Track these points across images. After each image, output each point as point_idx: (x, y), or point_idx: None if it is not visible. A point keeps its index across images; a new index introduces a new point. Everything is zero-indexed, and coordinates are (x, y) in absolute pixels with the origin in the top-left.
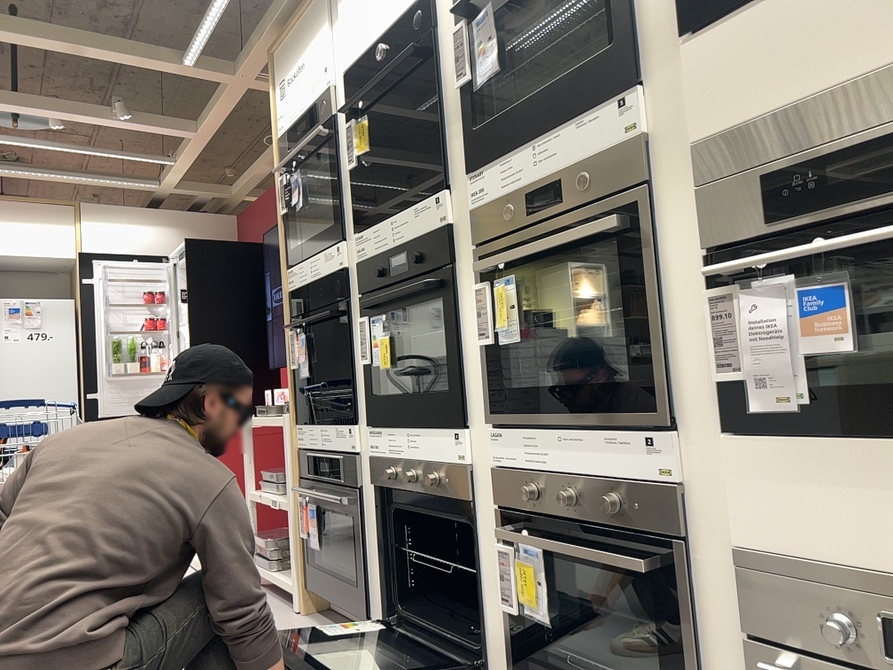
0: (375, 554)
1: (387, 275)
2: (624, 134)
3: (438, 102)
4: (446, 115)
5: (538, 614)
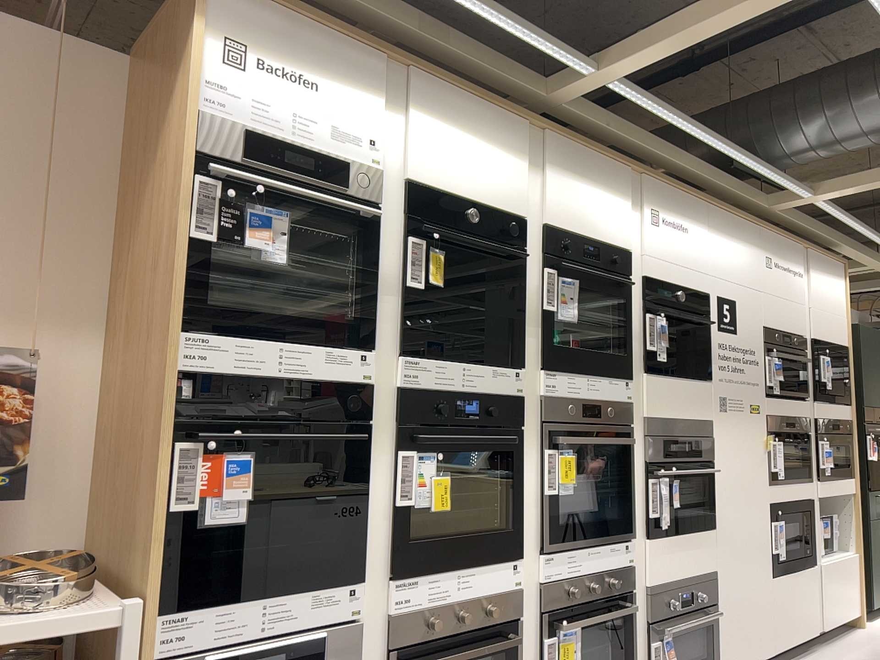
0: None
1: (451, 413)
2: (621, 396)
3: (518, 302)
4: (522, 315)
5: None
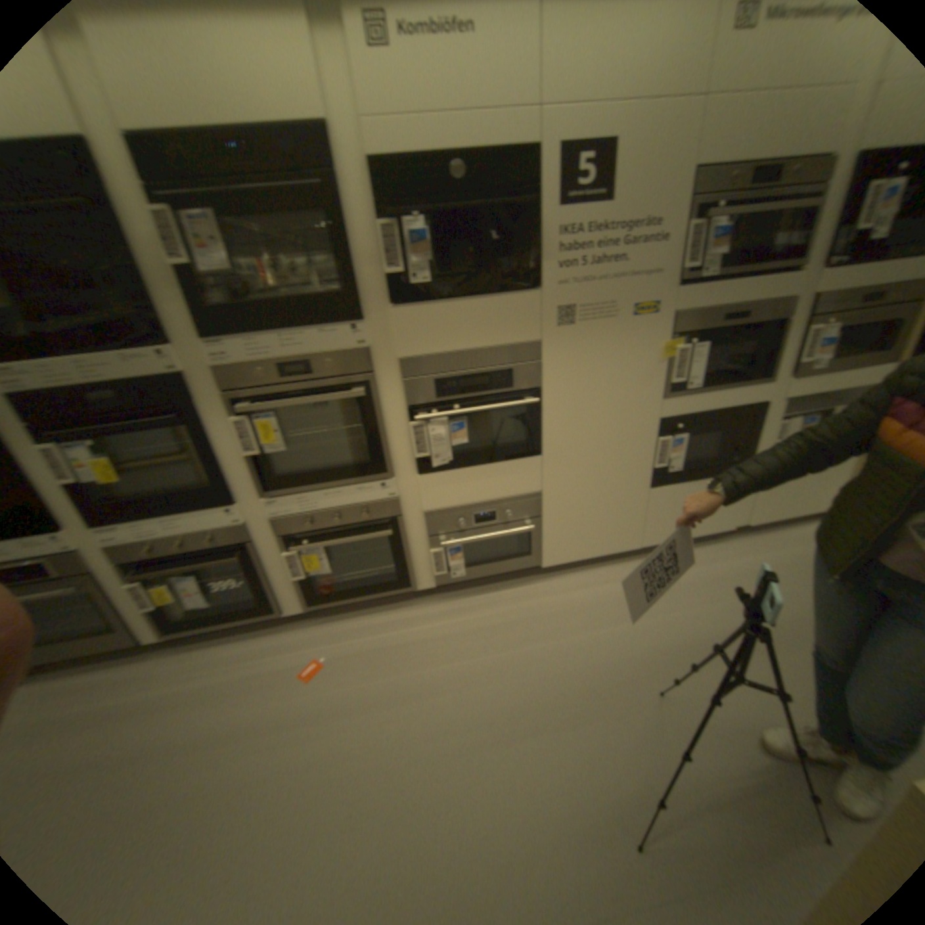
0: (126, 607)
1: (78, 410)
2: (356, 347)
3: (127, 265)
4: (144, 281)
5: (318, 574)
